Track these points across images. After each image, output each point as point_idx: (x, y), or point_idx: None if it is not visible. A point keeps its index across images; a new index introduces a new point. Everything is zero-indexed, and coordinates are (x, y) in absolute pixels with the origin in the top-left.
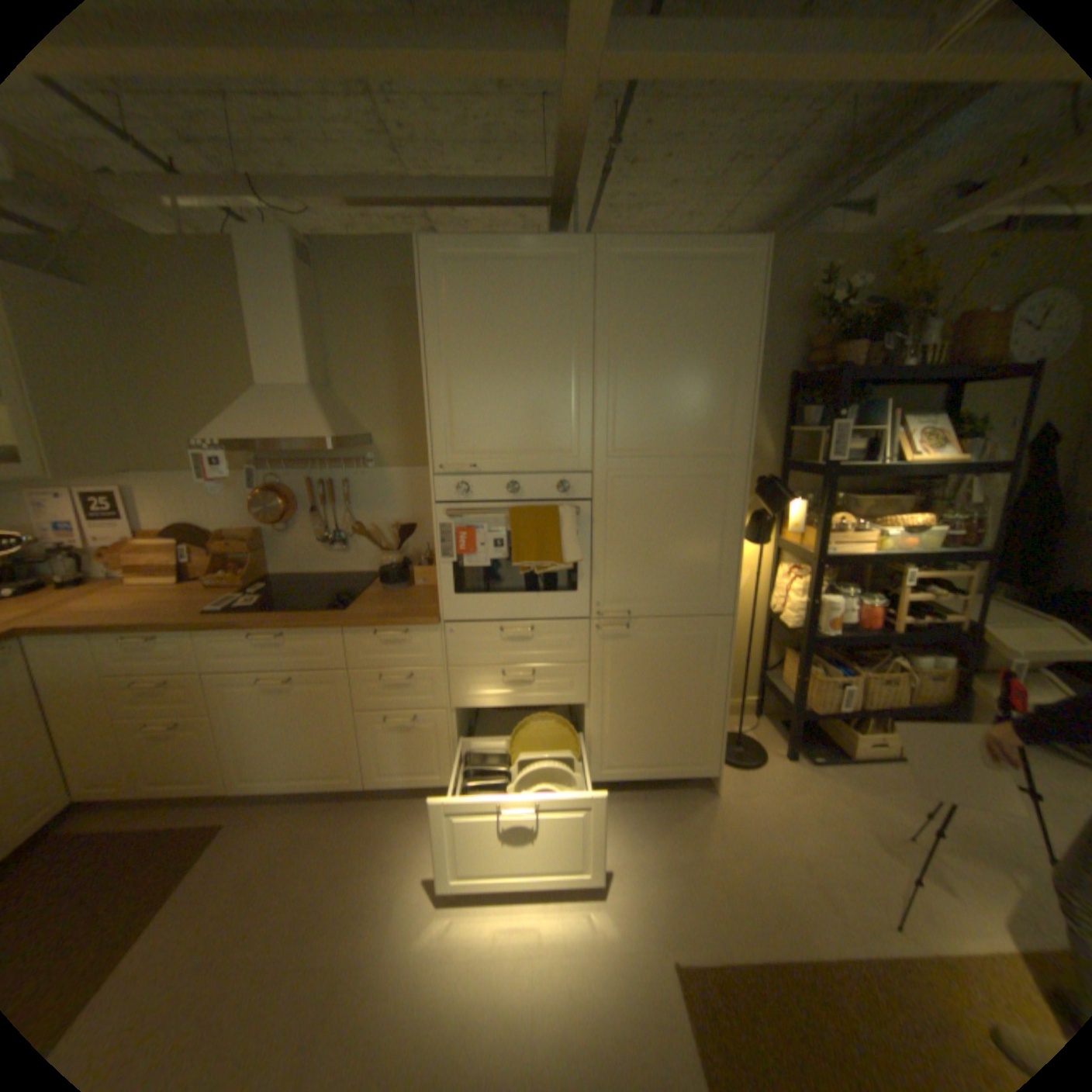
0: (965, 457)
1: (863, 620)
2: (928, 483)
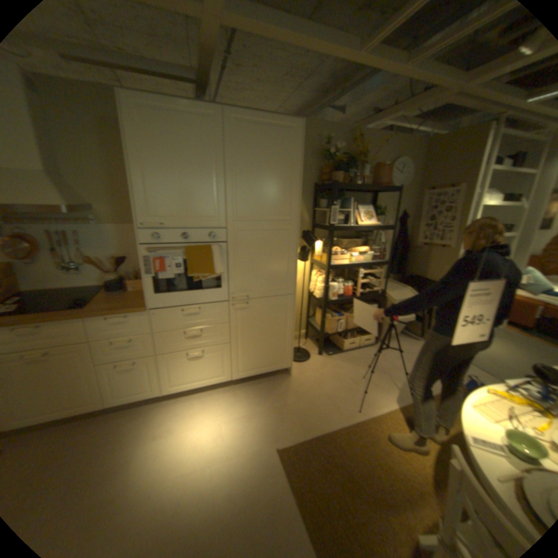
0: (378, 223)
1: (344, 292)
2: (366, 234)
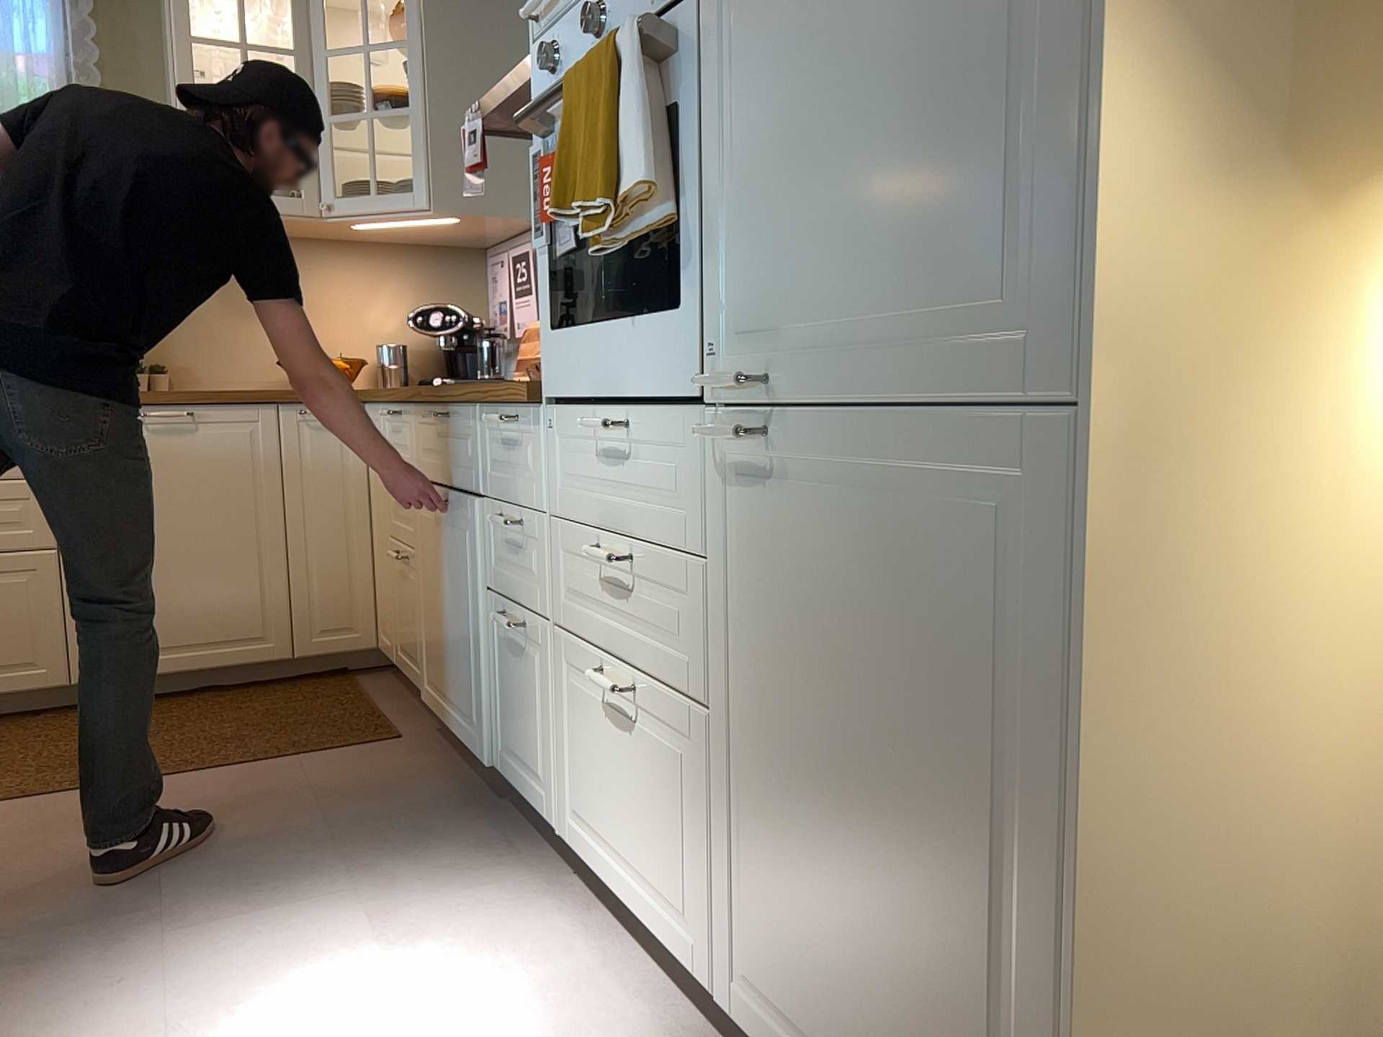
0: None
1: None
2: None
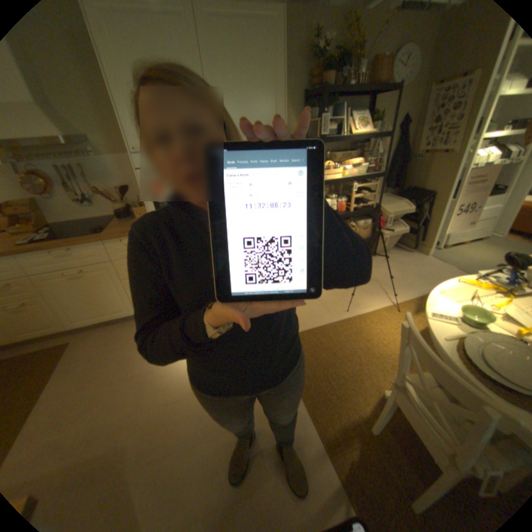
0: (374, 130)
1: (338, 208)
2: (362, 145)
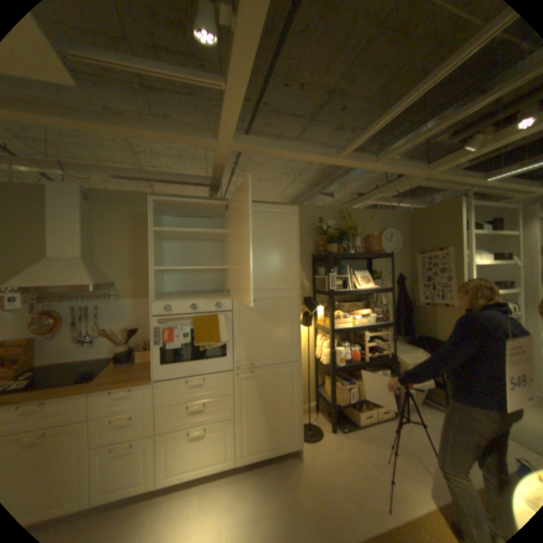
0: (376, 286)
1: (353, 357)
2: (367, 297)
